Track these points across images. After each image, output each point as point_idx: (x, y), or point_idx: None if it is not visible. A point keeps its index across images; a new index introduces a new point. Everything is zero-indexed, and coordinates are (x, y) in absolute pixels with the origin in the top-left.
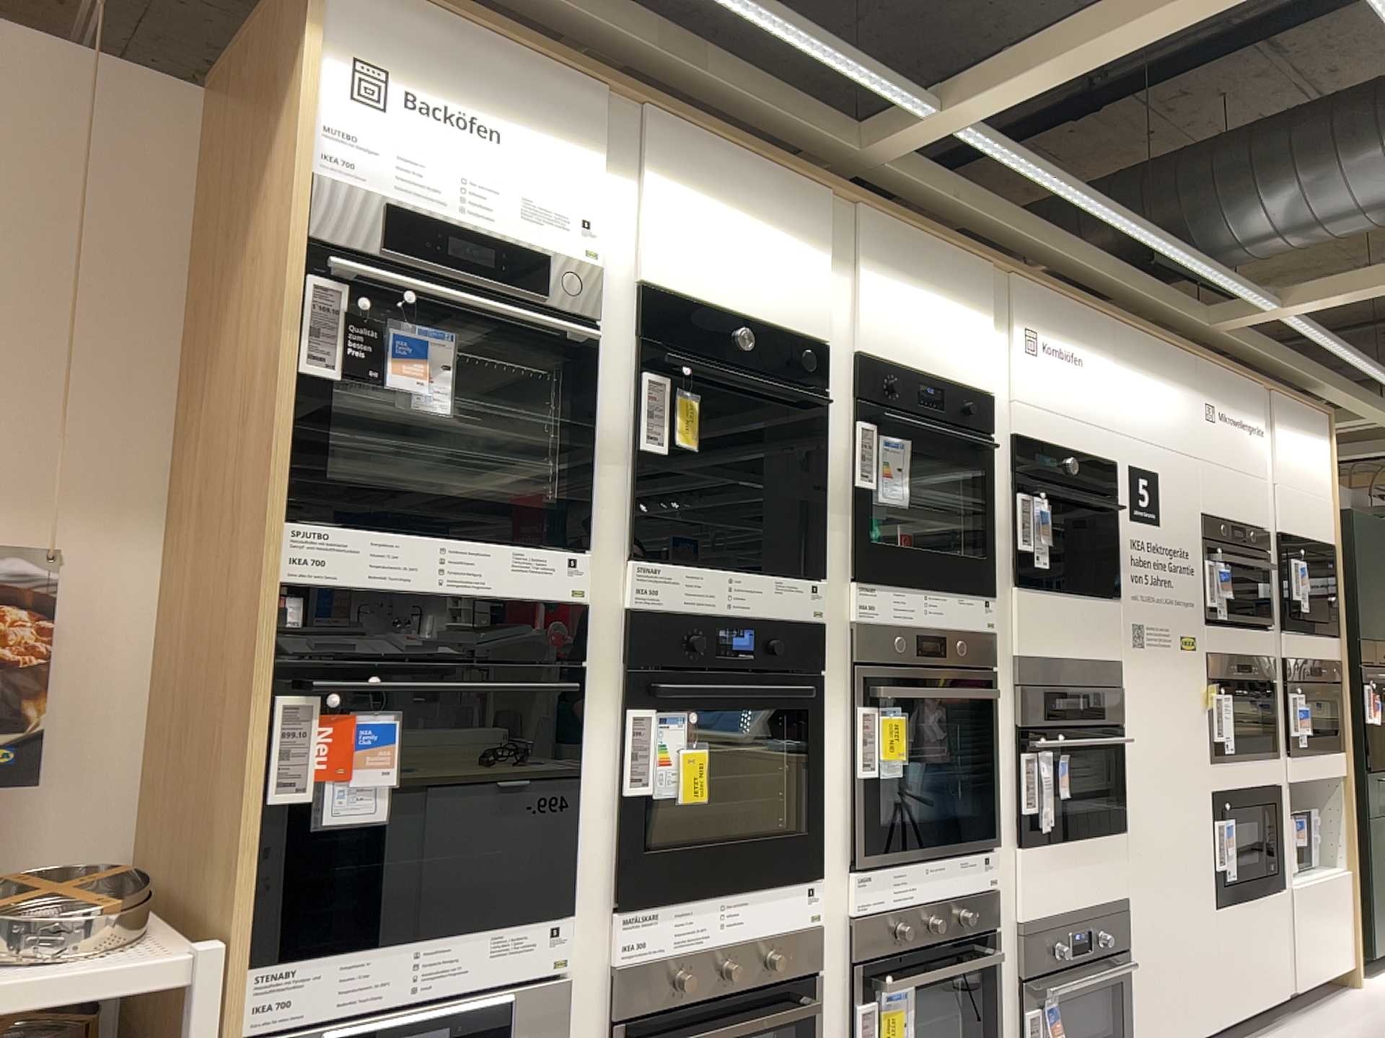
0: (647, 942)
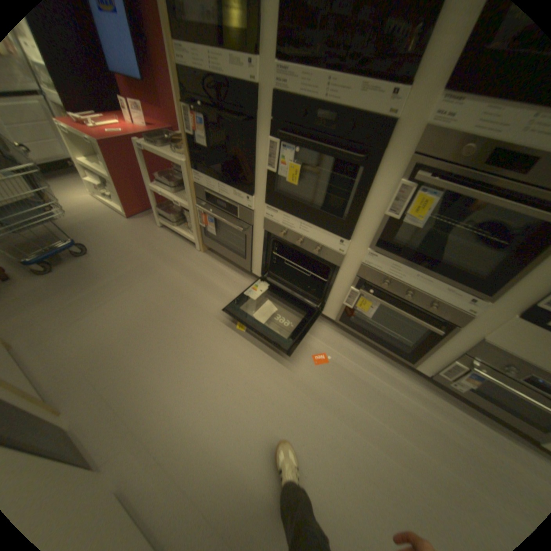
0: (272, 221)
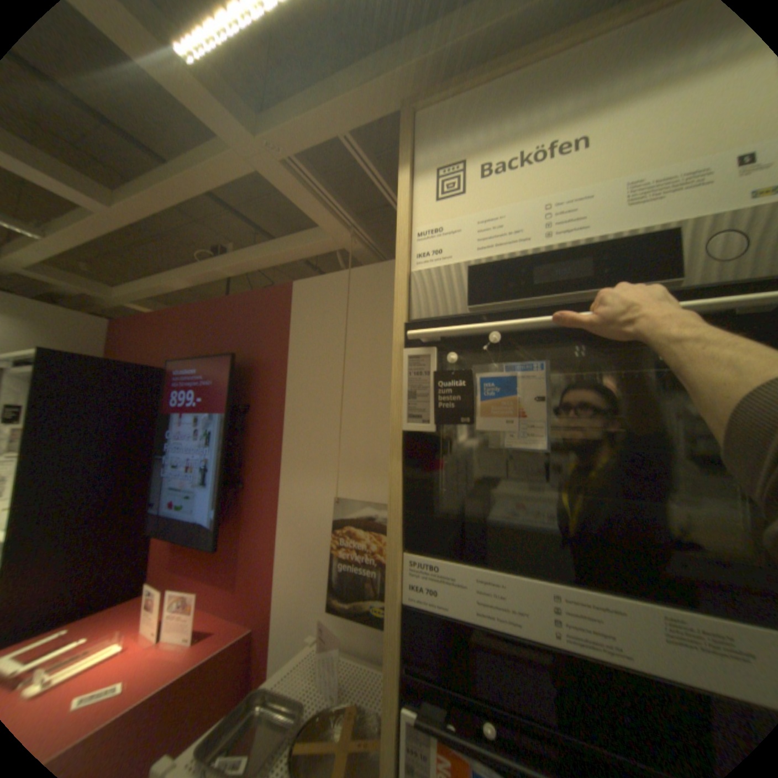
0: None
